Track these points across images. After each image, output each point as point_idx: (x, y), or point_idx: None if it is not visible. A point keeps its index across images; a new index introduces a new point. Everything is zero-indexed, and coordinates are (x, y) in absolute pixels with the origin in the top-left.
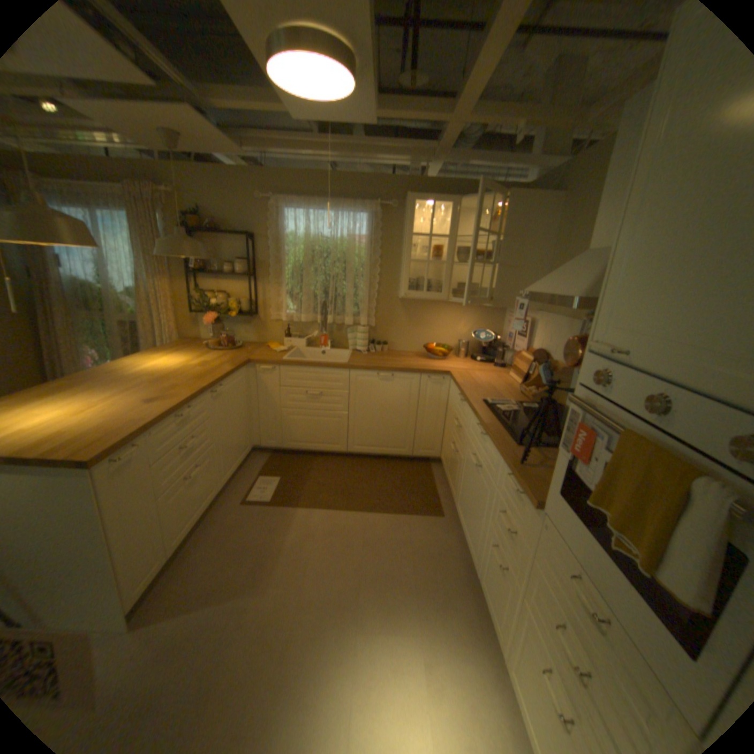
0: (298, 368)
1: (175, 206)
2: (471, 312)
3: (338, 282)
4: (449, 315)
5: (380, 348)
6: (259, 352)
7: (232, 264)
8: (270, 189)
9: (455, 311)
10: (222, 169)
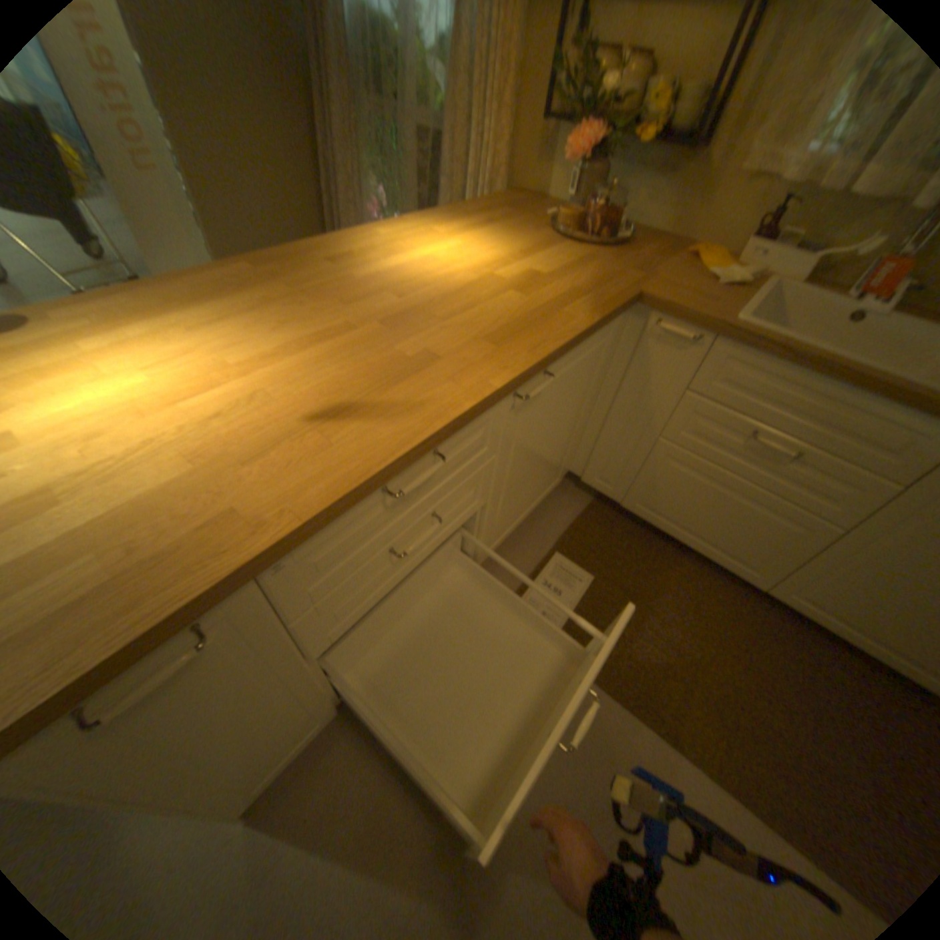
0: (774, 361)
1: None
2: None
3: None
4: None
5: None
6: (672, 268)
7: None
8: None
9: None
10: None
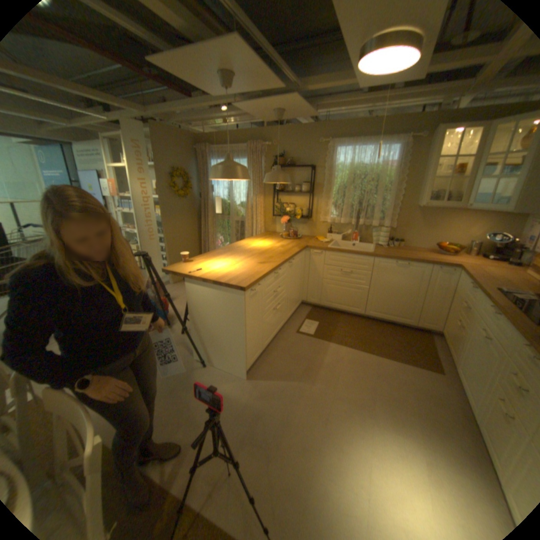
0: (337, 253)
1: (271, 153)
2: (488, 217)
3: (370, 195)
4: (465, 220)
5: (397, 243)
6: (311, 242)
7: (299, 186)
8: (329, 135)
9: (471, 216)
10: (301, 126)
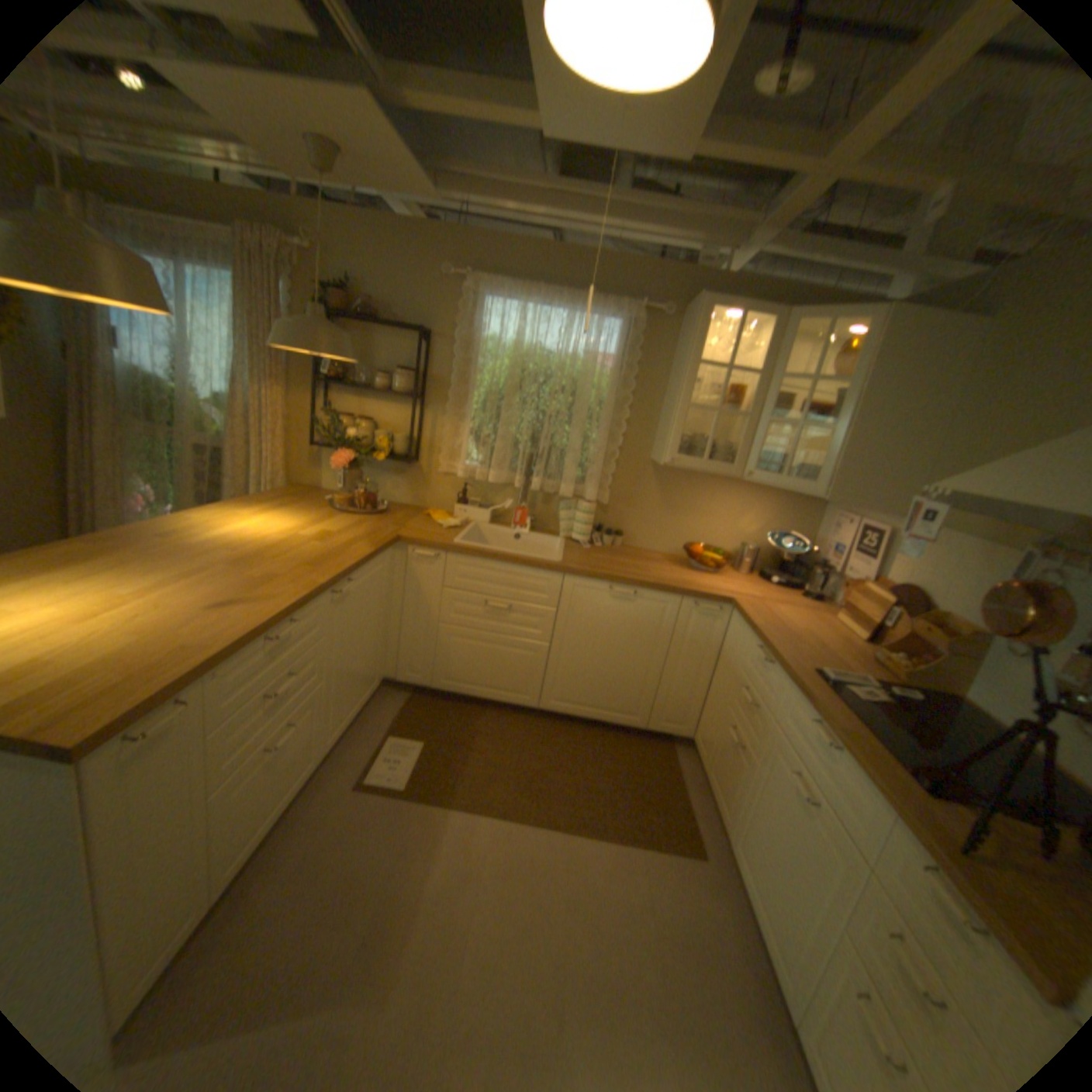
0: (478, 560)
1: (312, 271)
2: (769, 499)
3: (558, 424)
4: (732, 500)
5: (611, 539)
6: (415, 523)
7: (390, 374)
8: (469, 261)
9: (743, 494)
10: (396, 220)
